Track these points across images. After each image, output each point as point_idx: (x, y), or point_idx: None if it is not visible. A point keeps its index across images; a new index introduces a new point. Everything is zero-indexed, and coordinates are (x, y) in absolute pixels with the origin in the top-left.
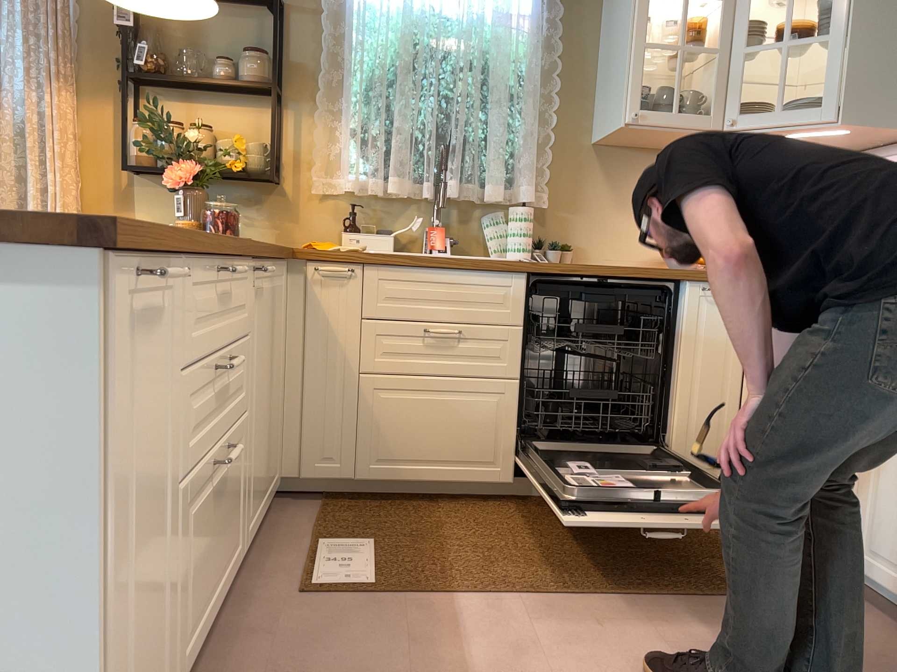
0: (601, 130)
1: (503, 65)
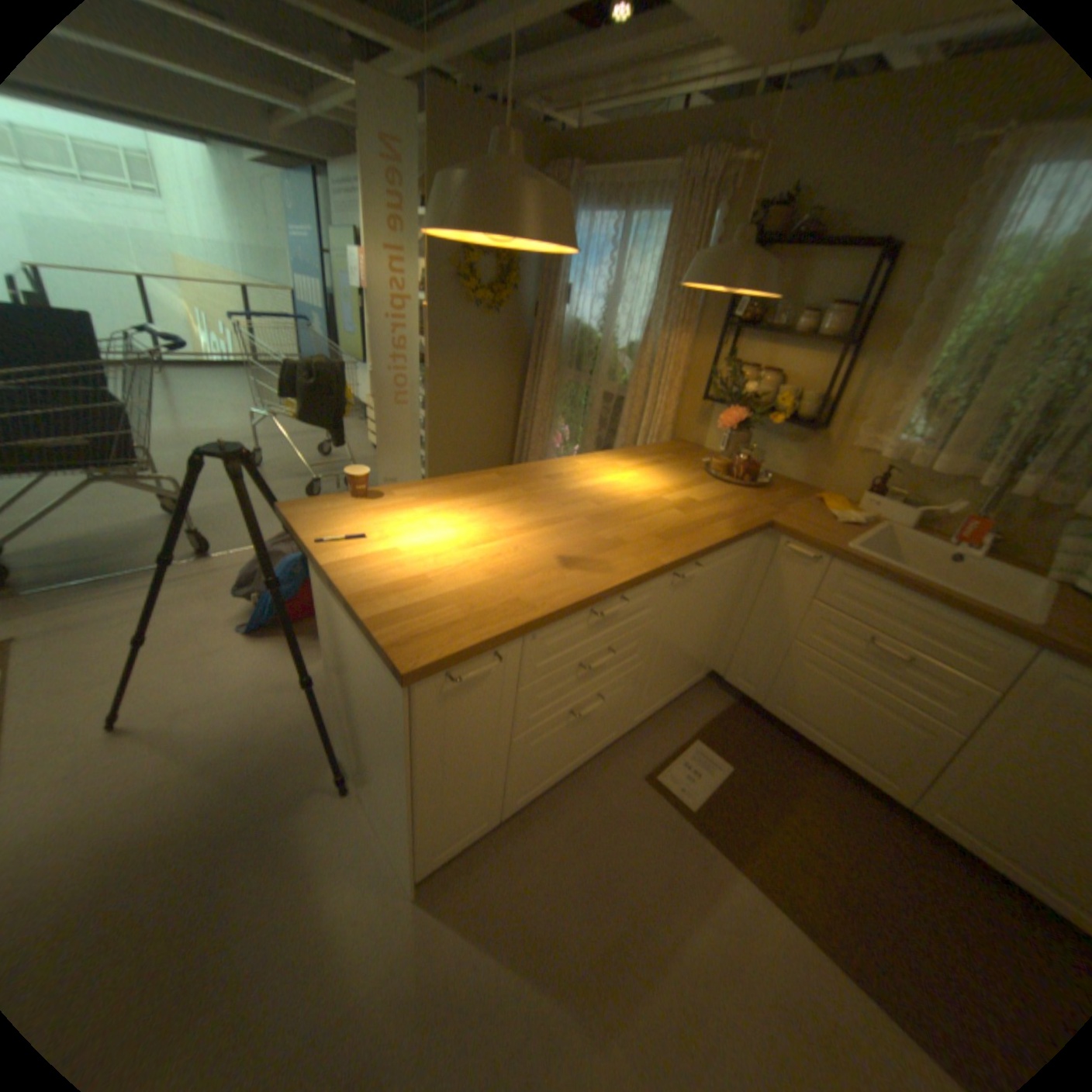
0: None
1: None
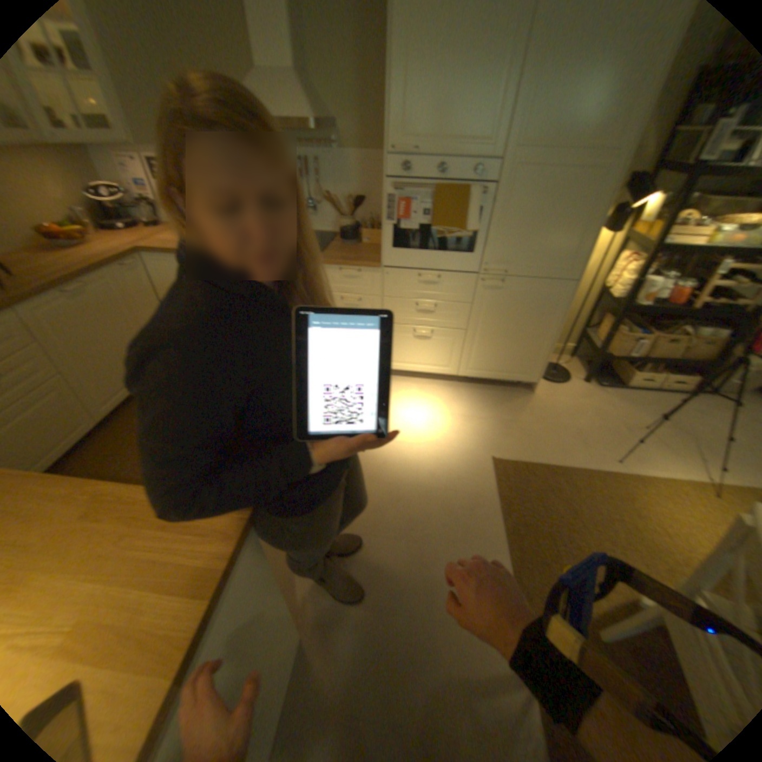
0: None
1: None
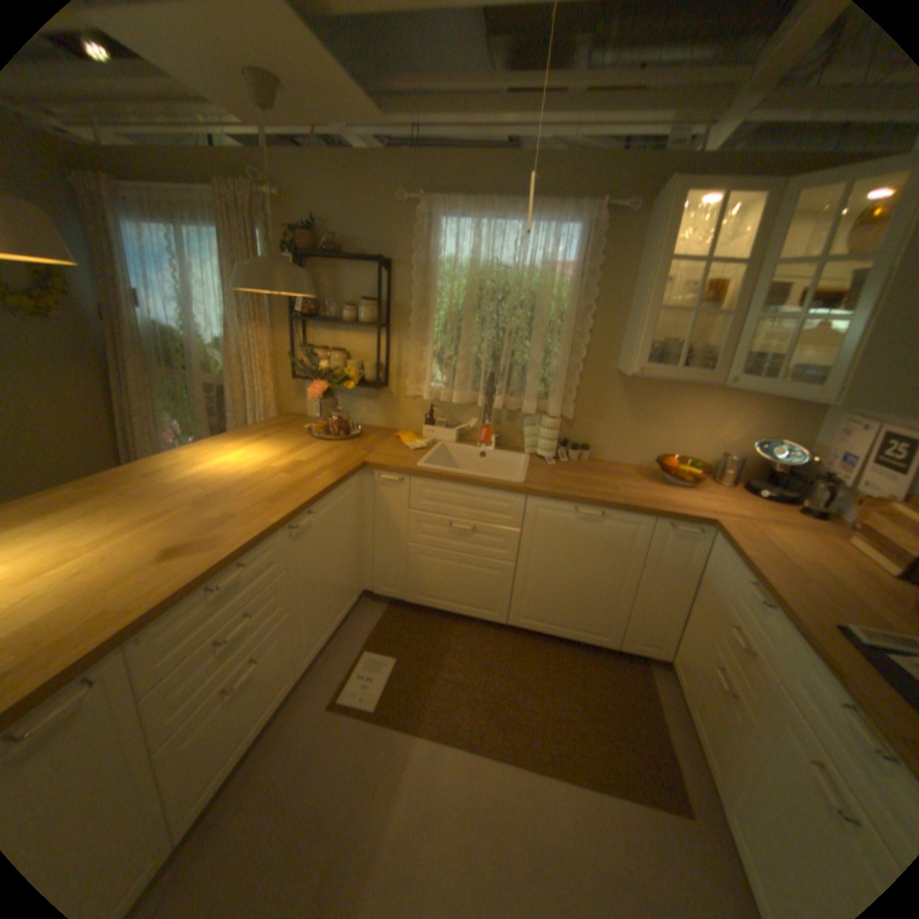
0: (622, 362)
1: (544, 310)
